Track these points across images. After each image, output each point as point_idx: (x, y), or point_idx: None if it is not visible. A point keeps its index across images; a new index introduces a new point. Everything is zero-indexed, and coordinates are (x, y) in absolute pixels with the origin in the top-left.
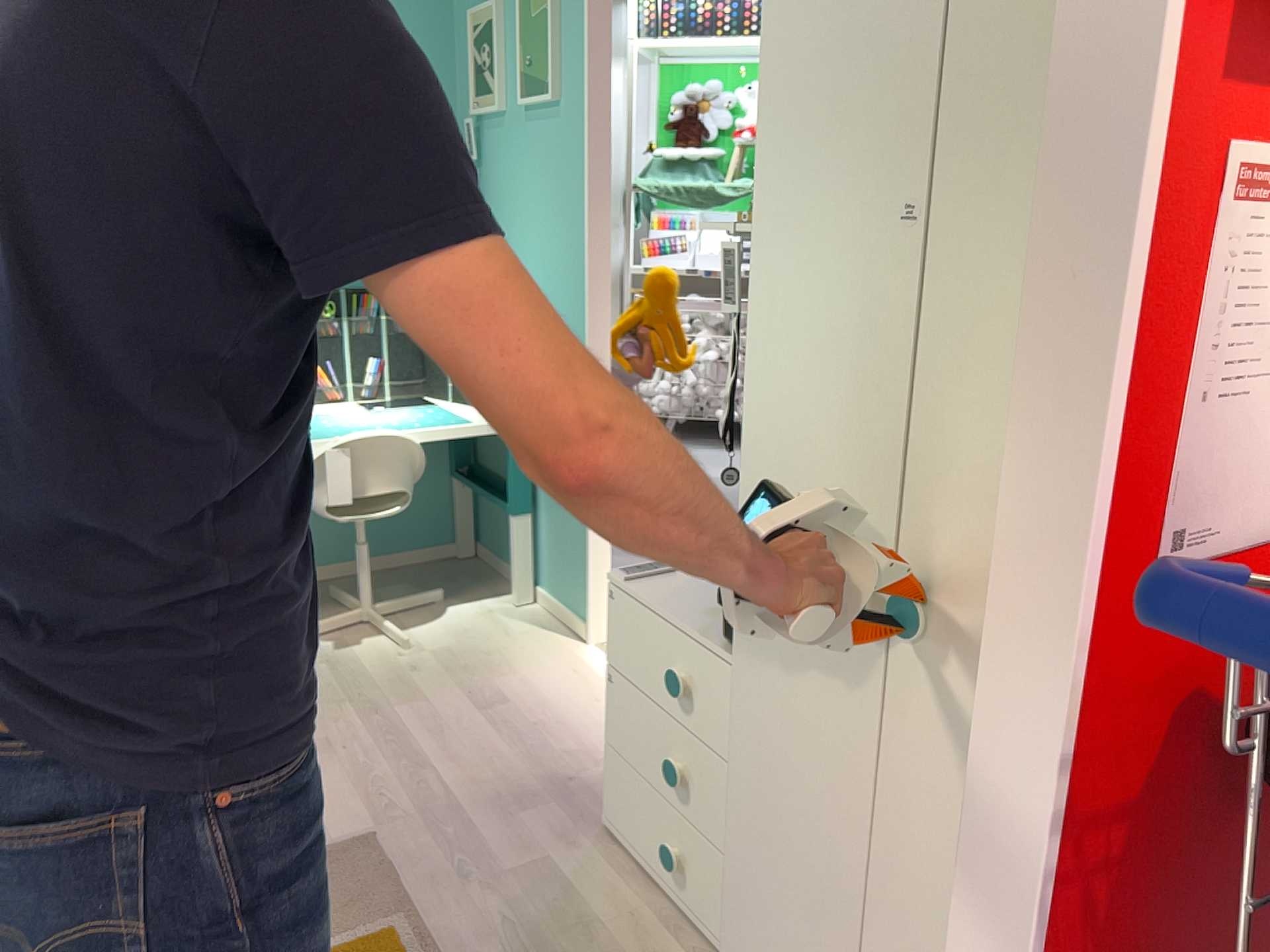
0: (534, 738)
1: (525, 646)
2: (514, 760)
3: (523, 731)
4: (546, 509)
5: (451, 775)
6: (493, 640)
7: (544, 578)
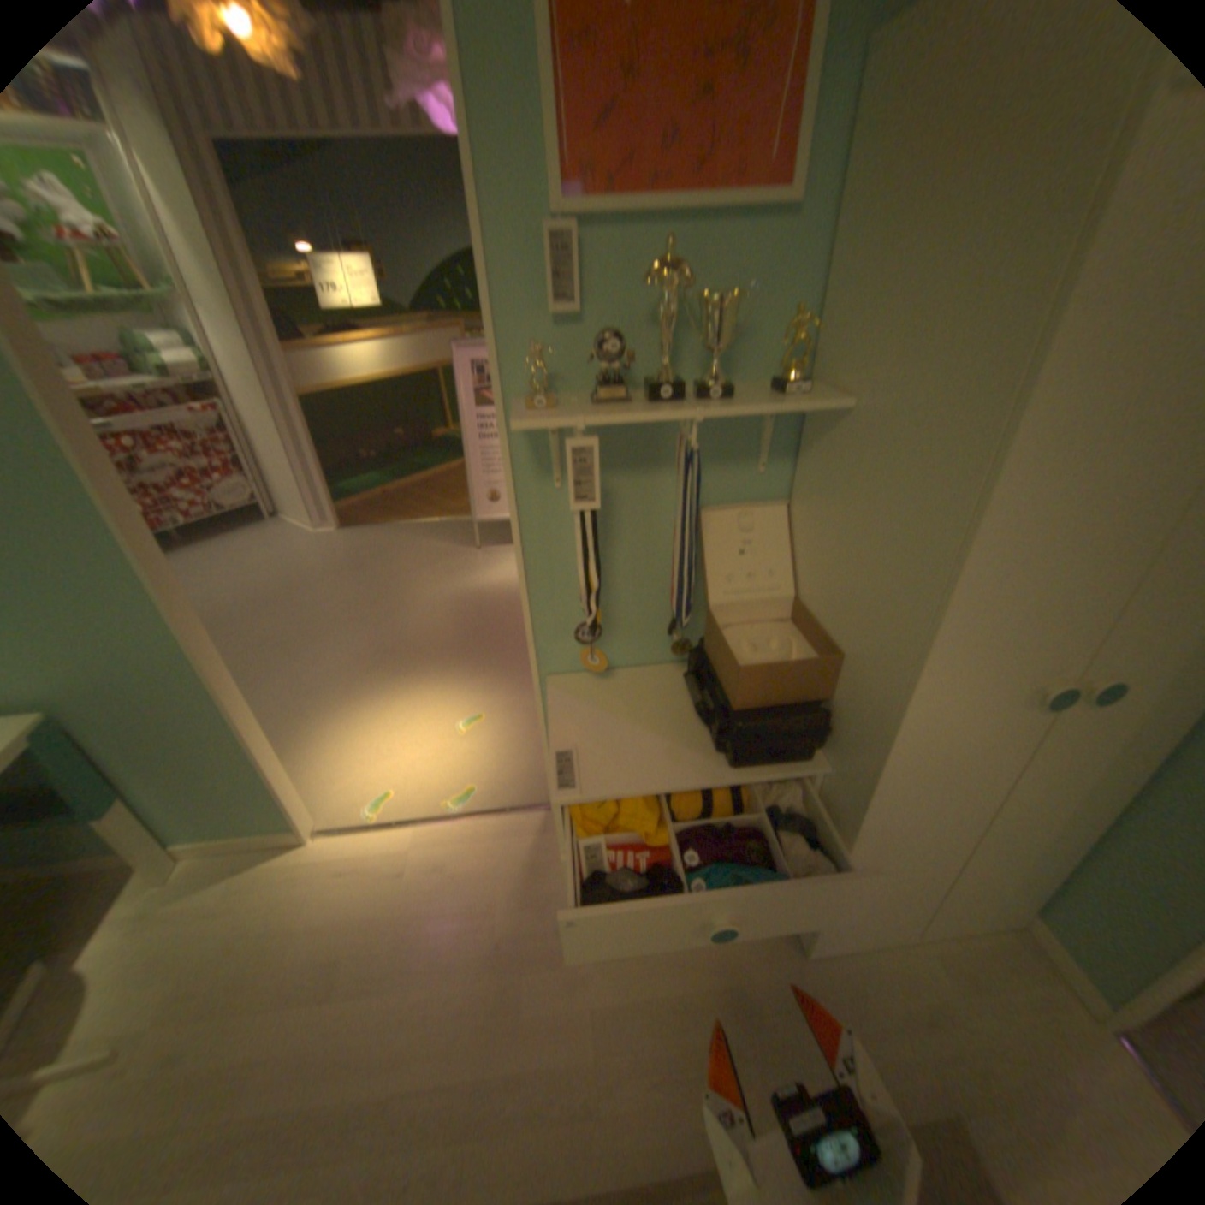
0: (416, 957)
1: (249, 903)
2: (438, 992)
3: (396, 964)
4: (142, 779)
5: (419, 1075)
6: (204, 934)
7: (177, 834)
